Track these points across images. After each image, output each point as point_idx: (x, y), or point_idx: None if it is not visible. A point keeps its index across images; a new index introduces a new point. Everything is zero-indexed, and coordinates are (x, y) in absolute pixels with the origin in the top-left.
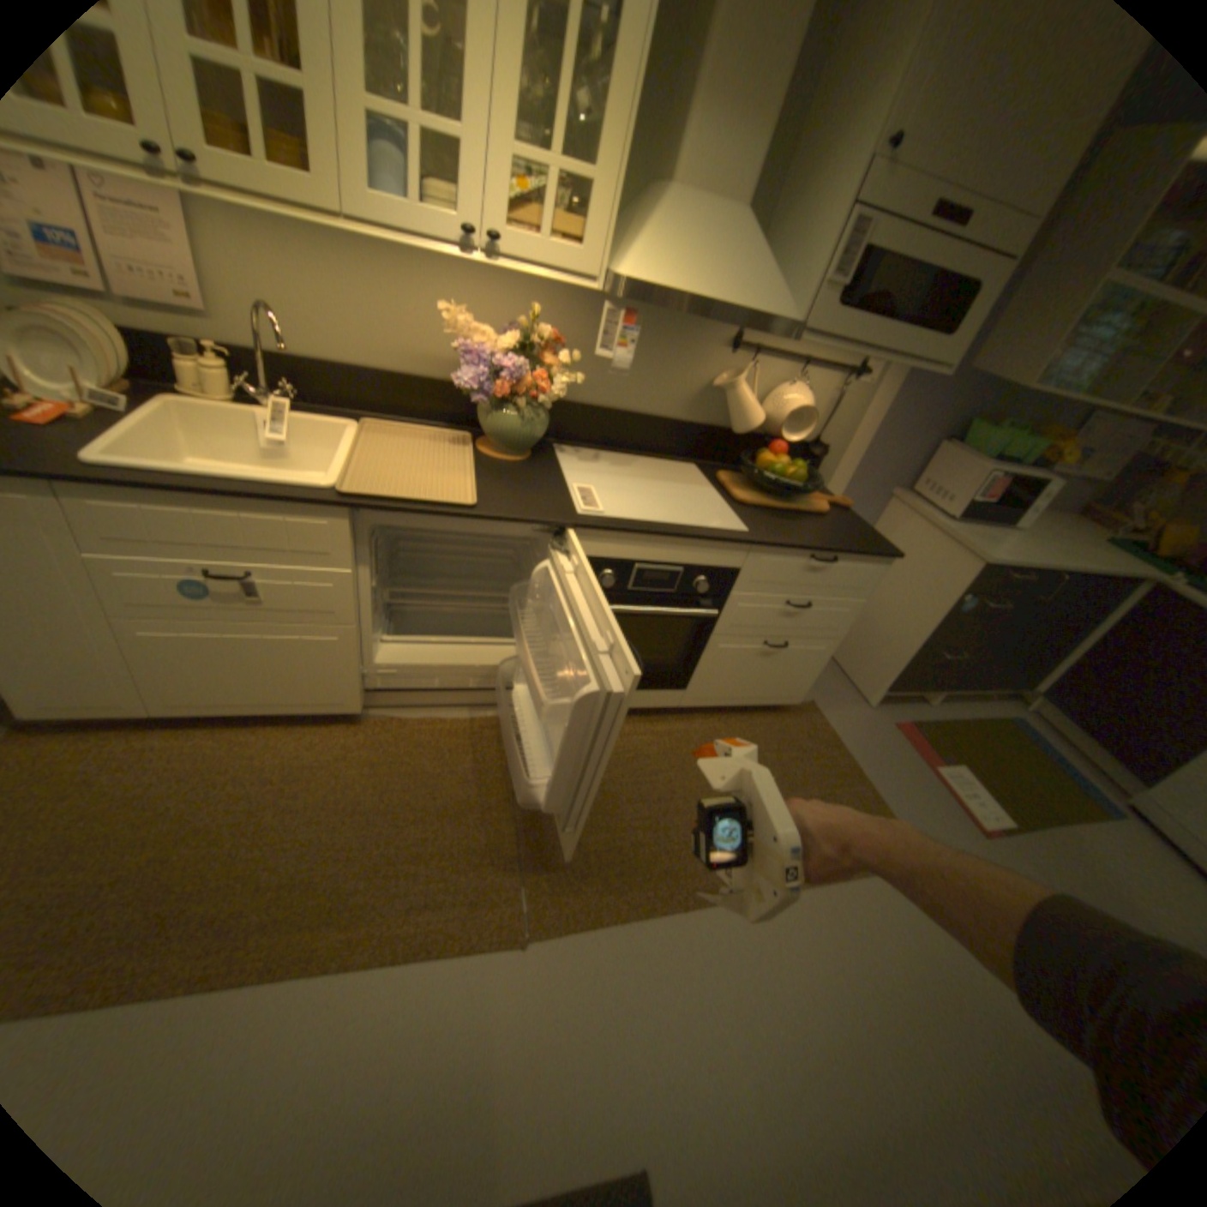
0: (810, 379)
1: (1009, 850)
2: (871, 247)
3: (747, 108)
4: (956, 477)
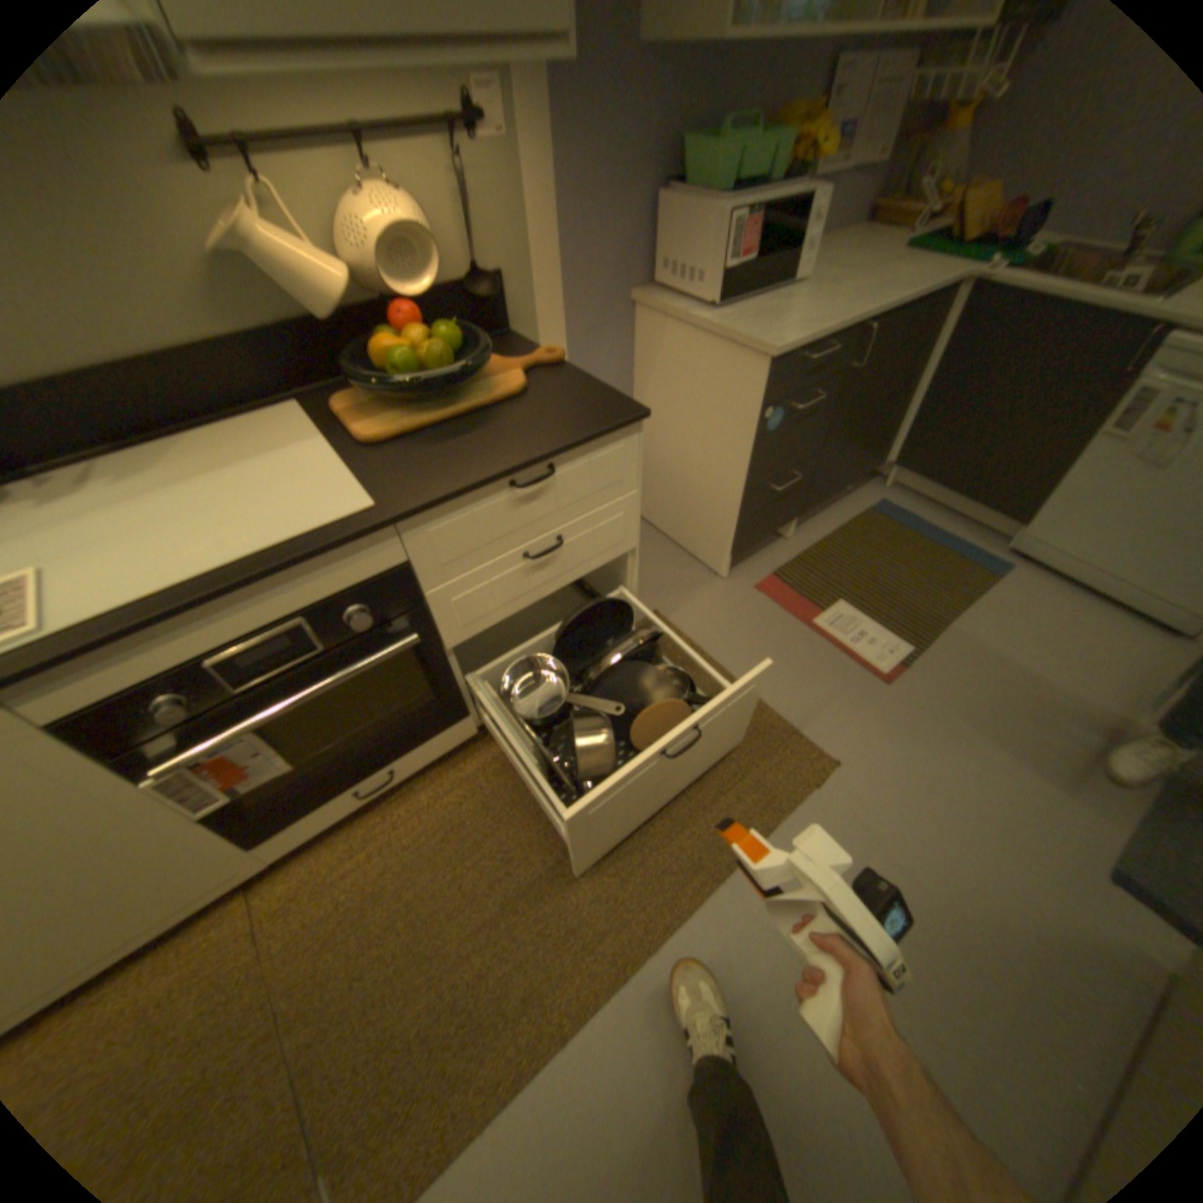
0: (383, 170)
1: (912, 684)
2: None
3: None
4: (693, 243)
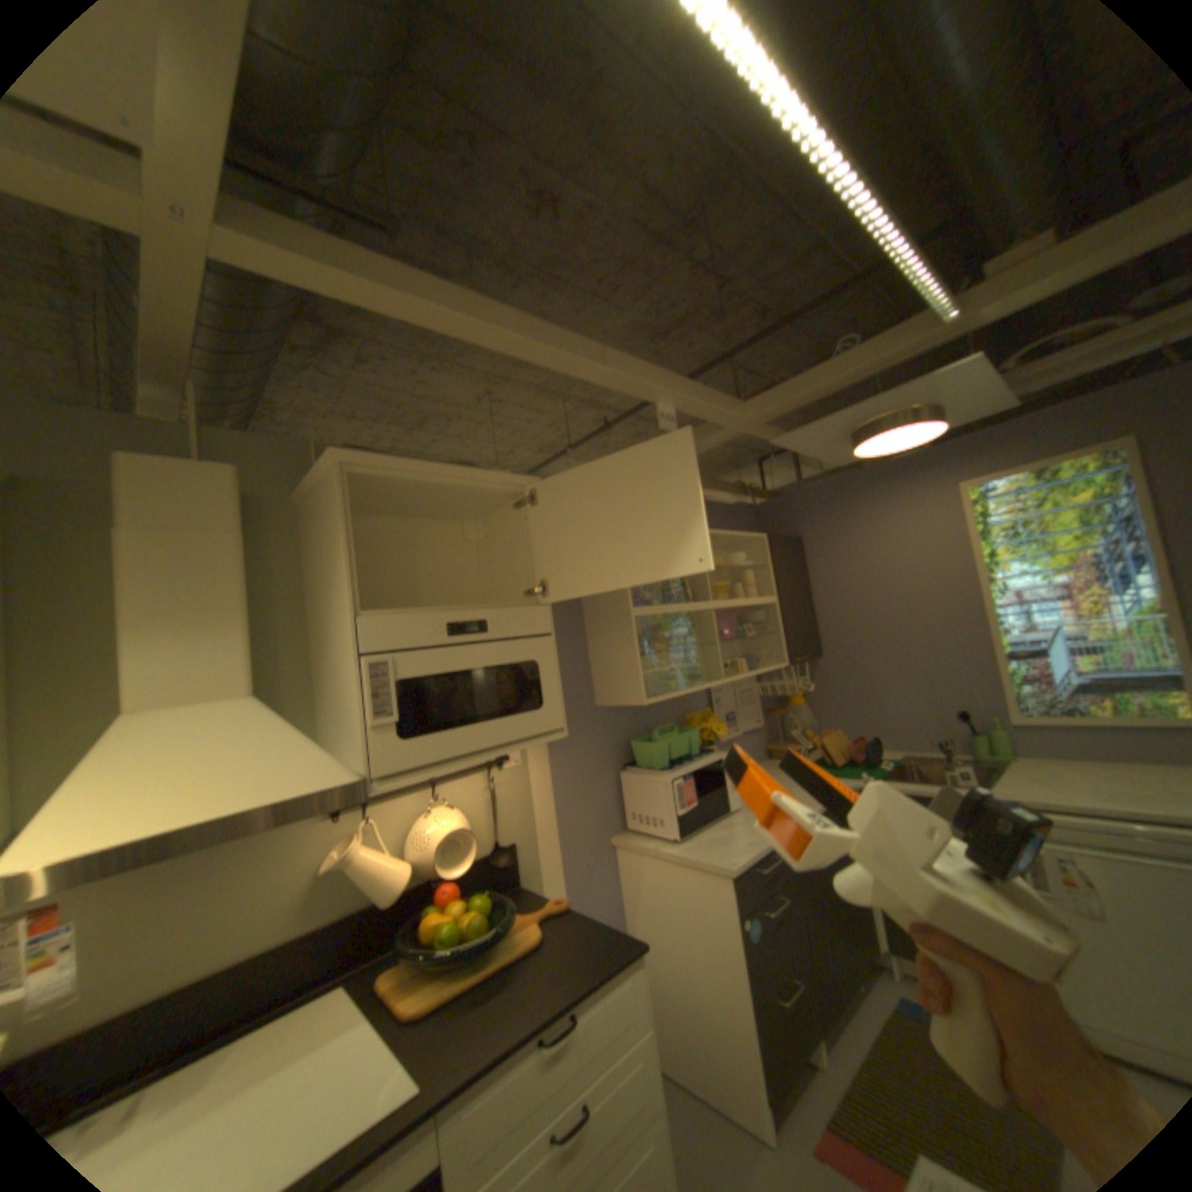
0: (445, 798)
1: None
2: (402, 681)
3: (198, 624)
4: (650, 801)
